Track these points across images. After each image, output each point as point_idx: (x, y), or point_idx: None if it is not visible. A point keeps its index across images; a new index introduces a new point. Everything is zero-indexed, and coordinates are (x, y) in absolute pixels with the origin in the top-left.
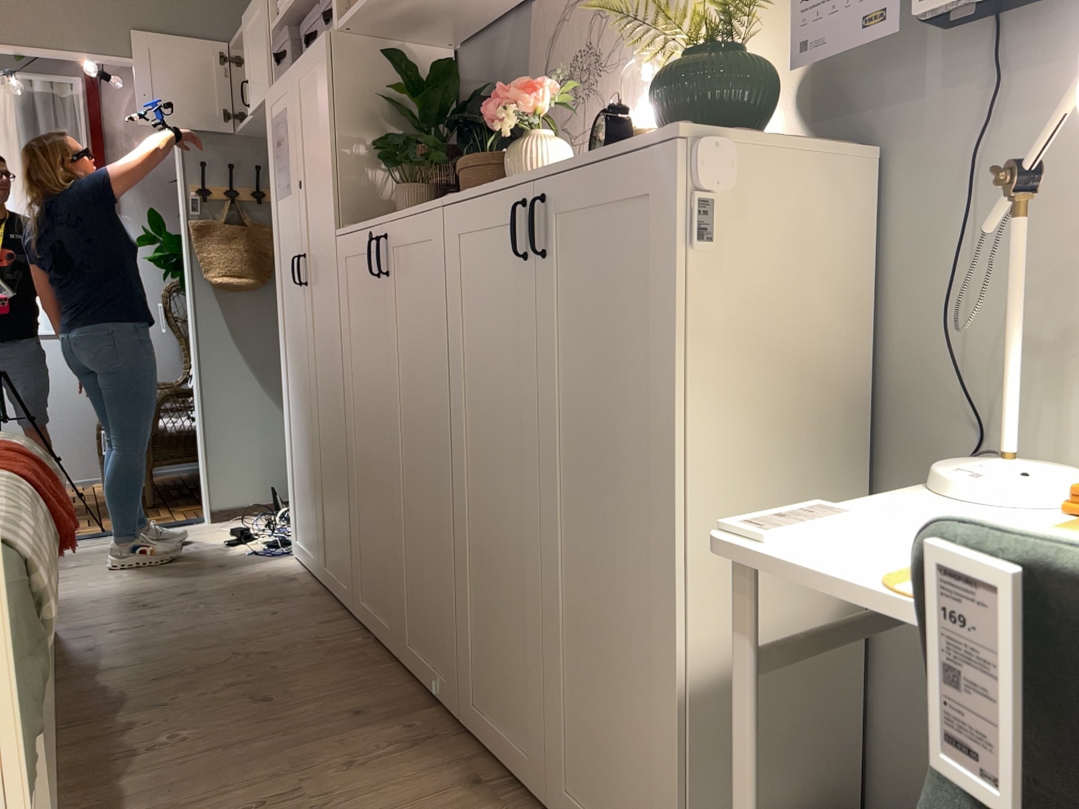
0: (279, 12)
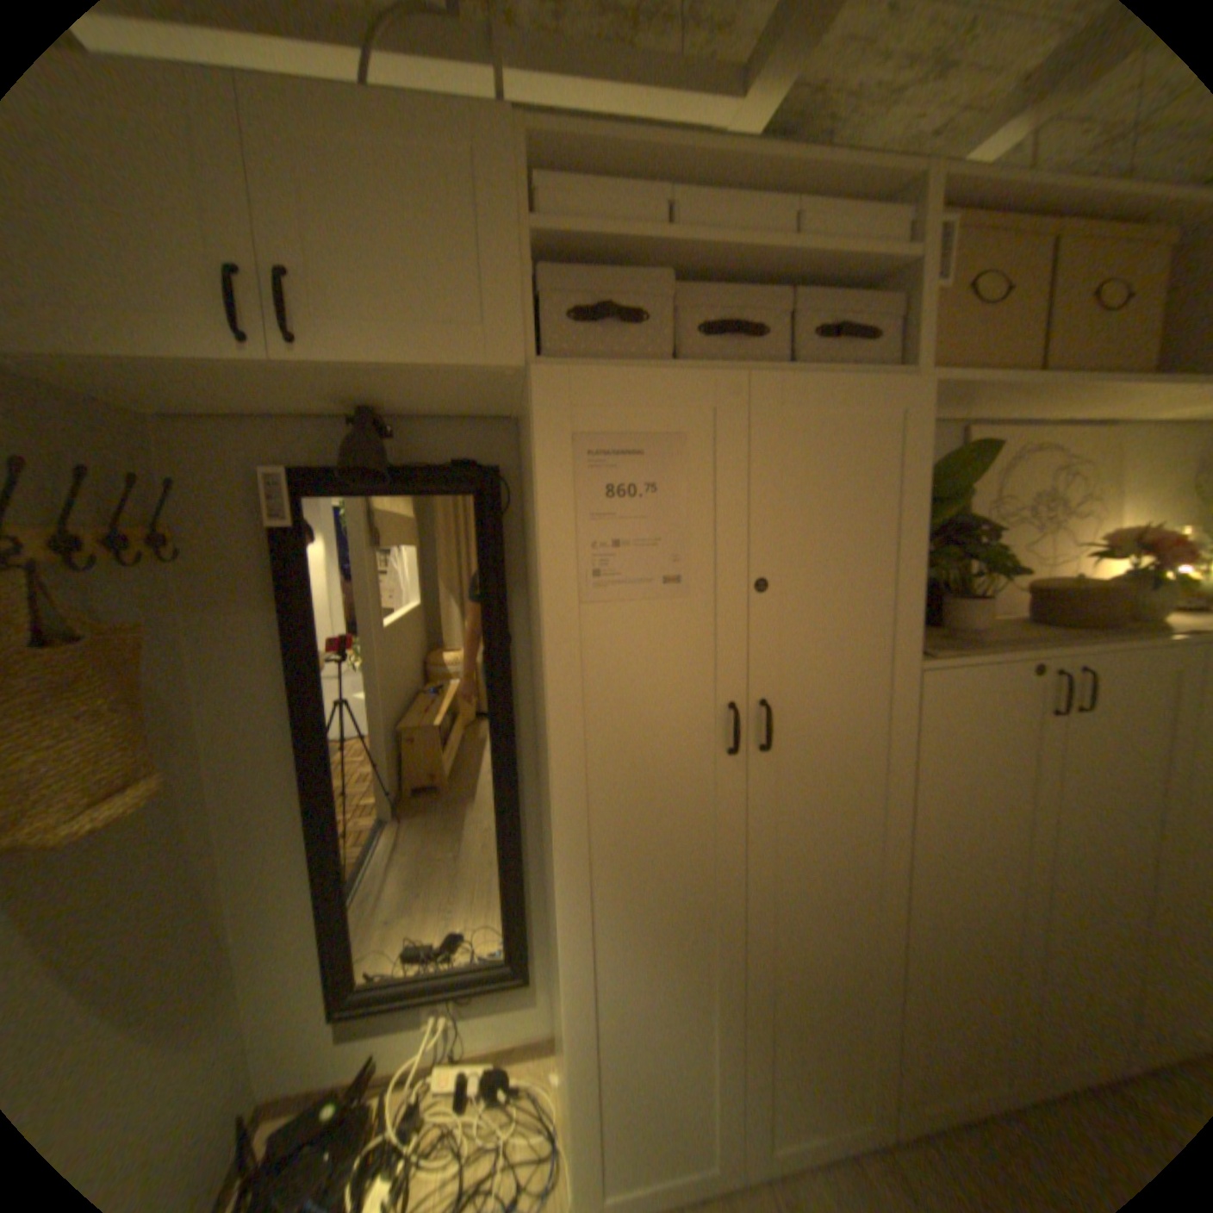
0: (540, 201)
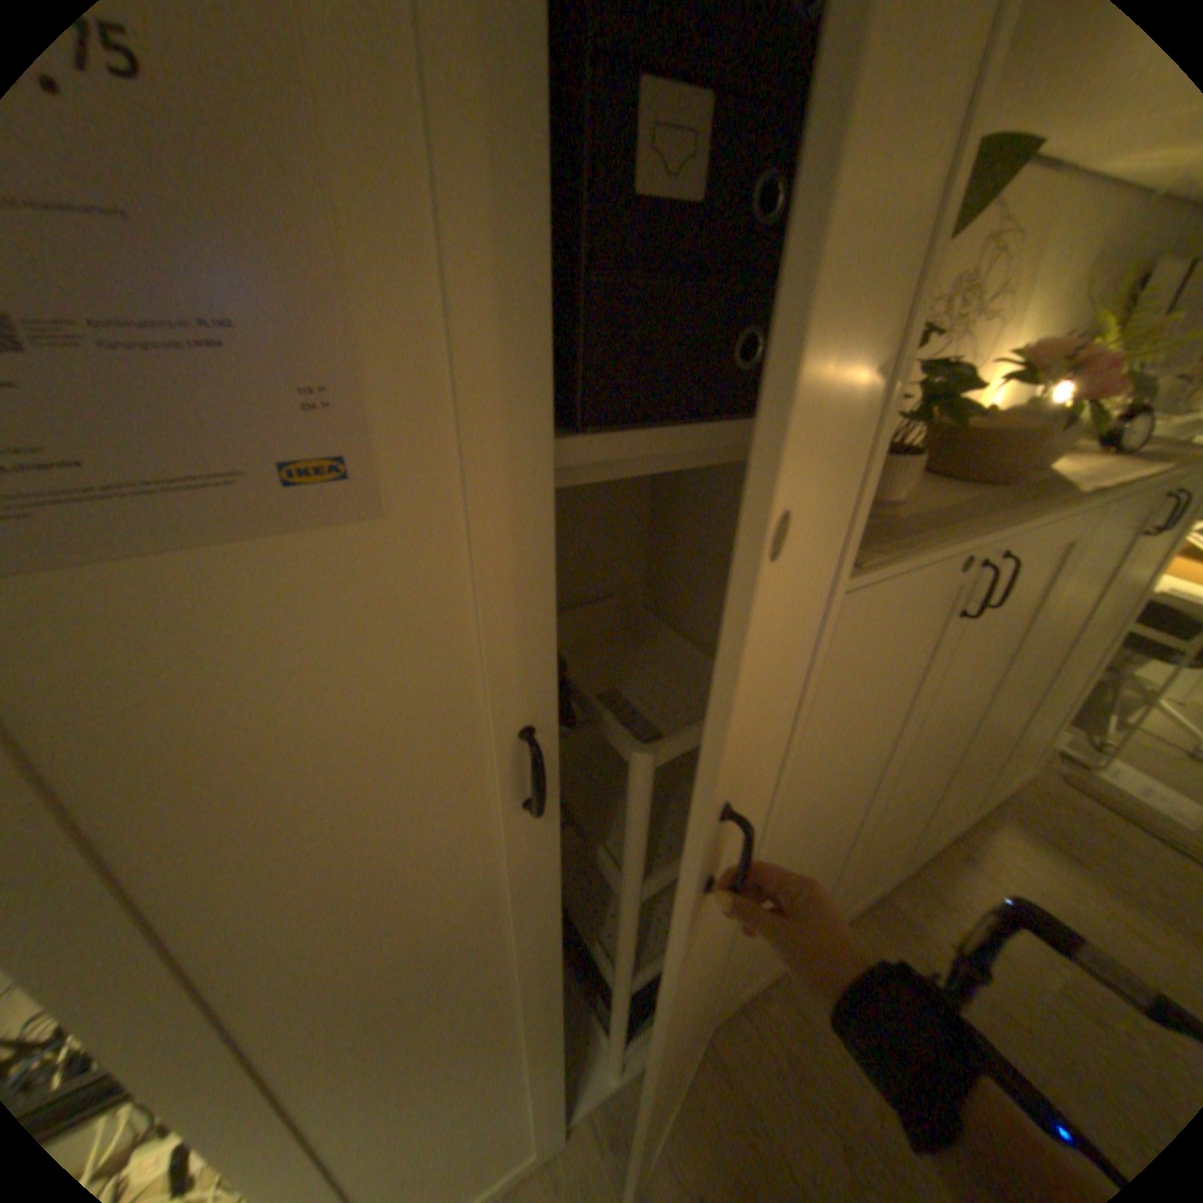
0: None
